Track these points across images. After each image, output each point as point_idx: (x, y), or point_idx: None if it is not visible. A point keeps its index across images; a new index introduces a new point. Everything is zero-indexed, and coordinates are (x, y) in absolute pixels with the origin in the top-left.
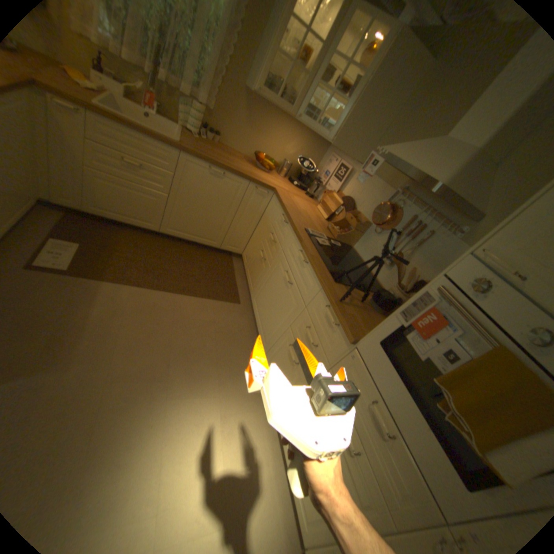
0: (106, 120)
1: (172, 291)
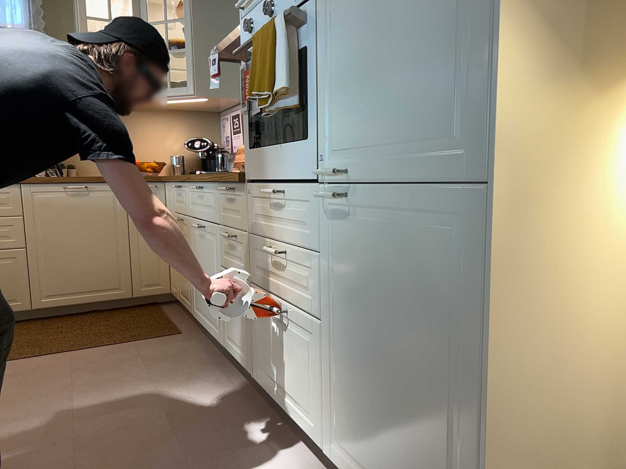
0: None
1: (65, 352)
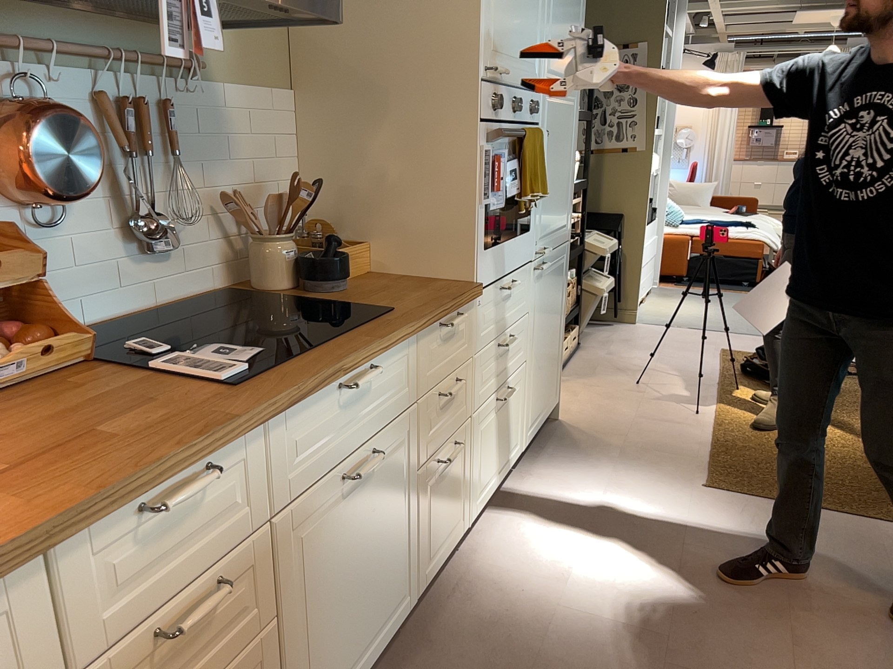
0: None
1: None
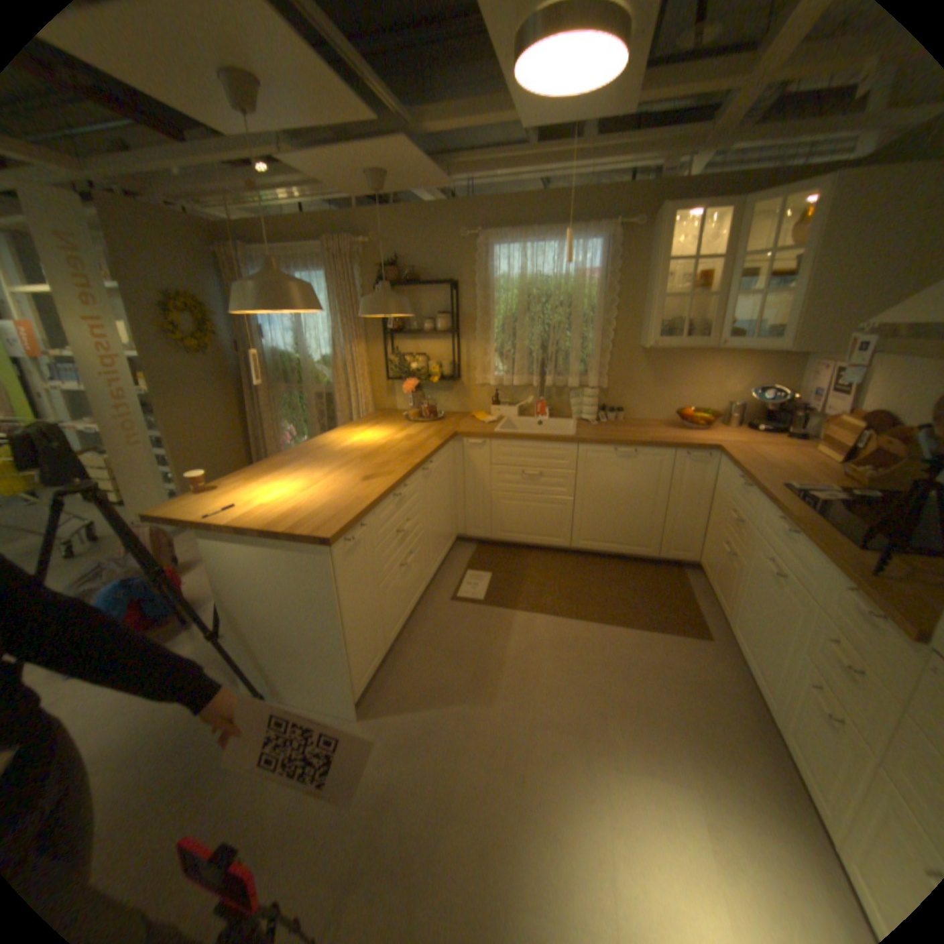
0: (505, 442)
1: (597, 621)
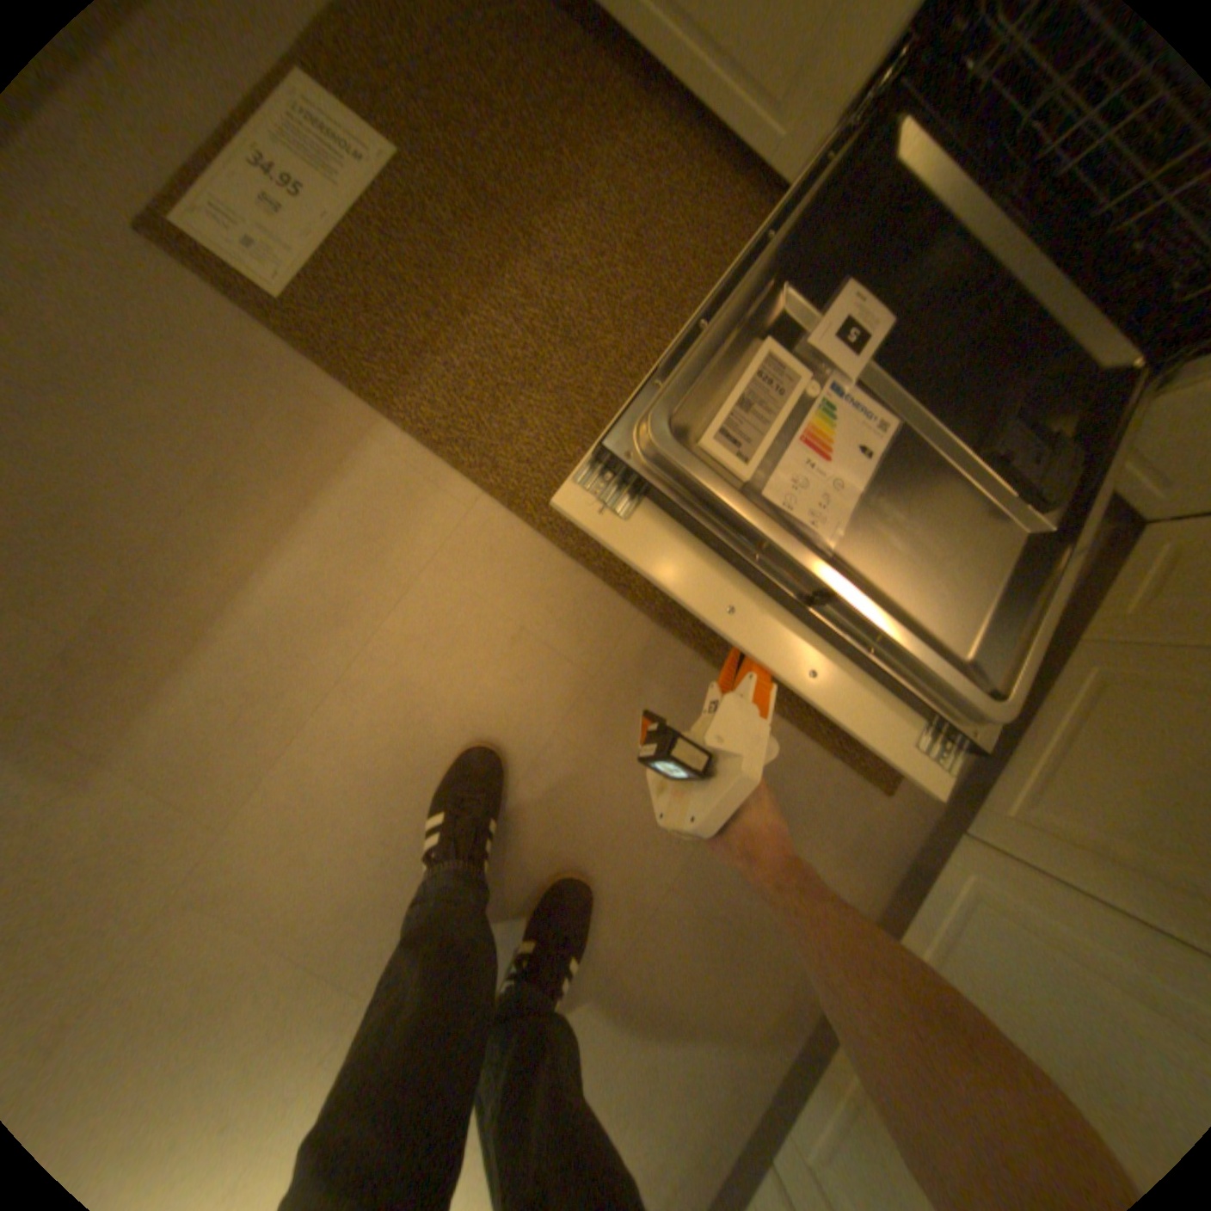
0: None
1: (637, 595)
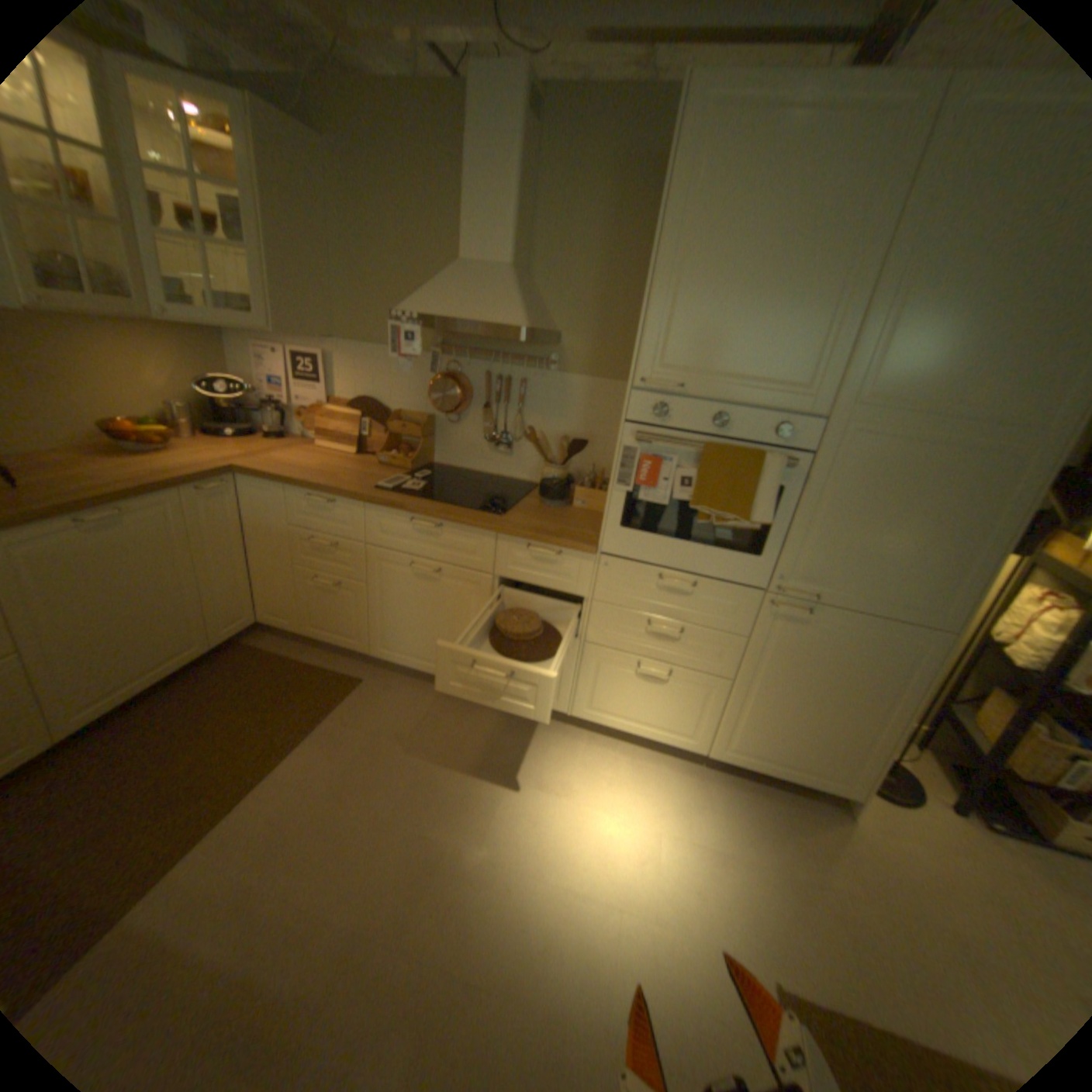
0: None
1: (256, 781)
